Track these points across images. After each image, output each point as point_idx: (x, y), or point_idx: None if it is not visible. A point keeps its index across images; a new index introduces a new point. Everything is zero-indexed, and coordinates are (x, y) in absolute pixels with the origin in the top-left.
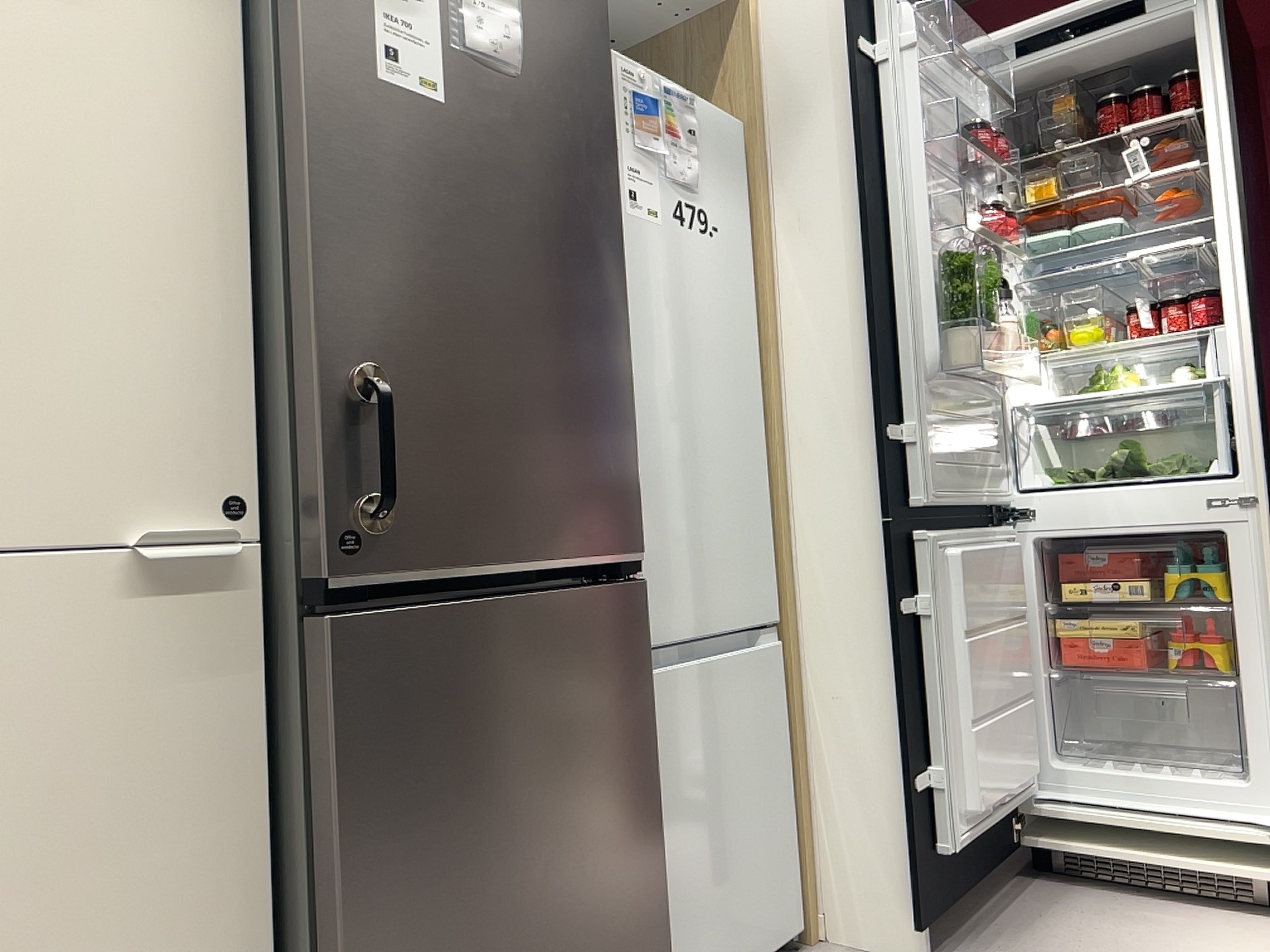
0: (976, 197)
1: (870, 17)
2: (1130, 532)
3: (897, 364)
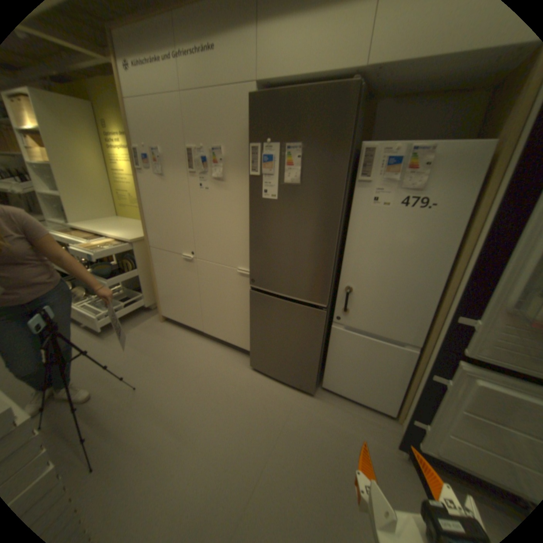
0: None
1: None
2: None
3: (489, 294)
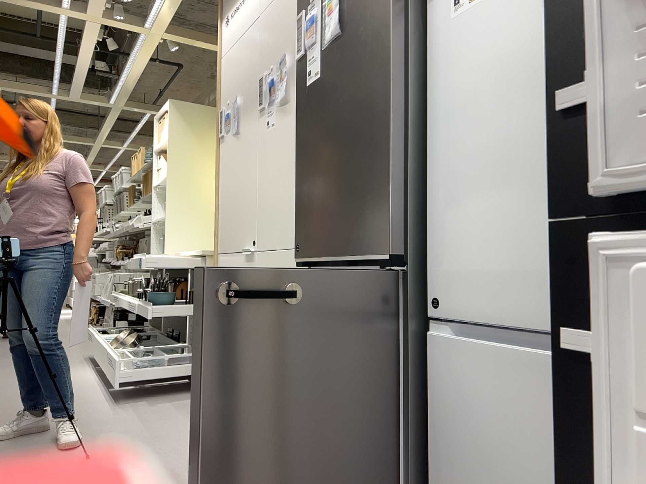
0: None
1: None
2: None
3: None
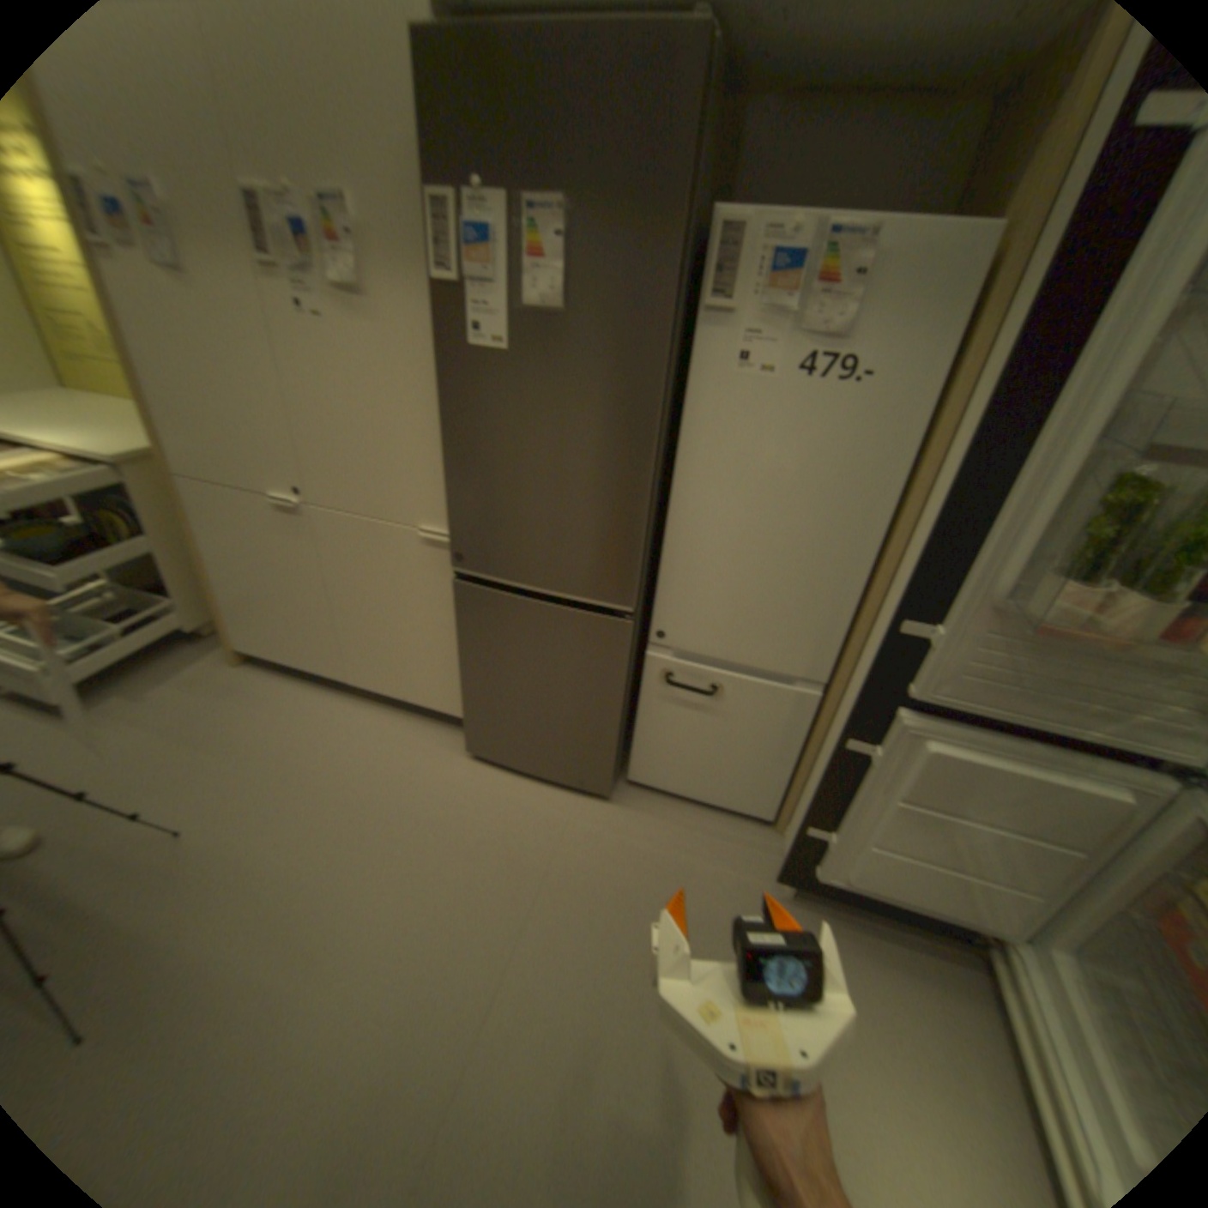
0: None
1: None
2: None
3: (962, 571)
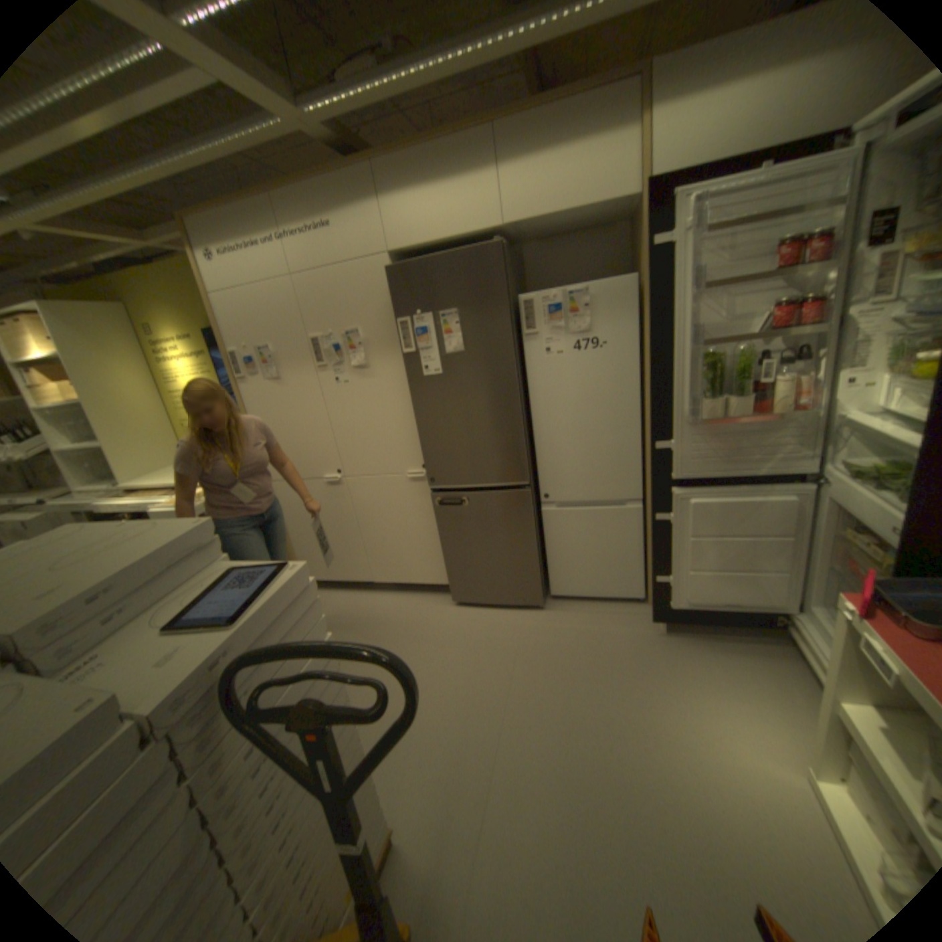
0: (812, 277)
1: (672, 213)
2: (862, 521)
3: (670, 413)
